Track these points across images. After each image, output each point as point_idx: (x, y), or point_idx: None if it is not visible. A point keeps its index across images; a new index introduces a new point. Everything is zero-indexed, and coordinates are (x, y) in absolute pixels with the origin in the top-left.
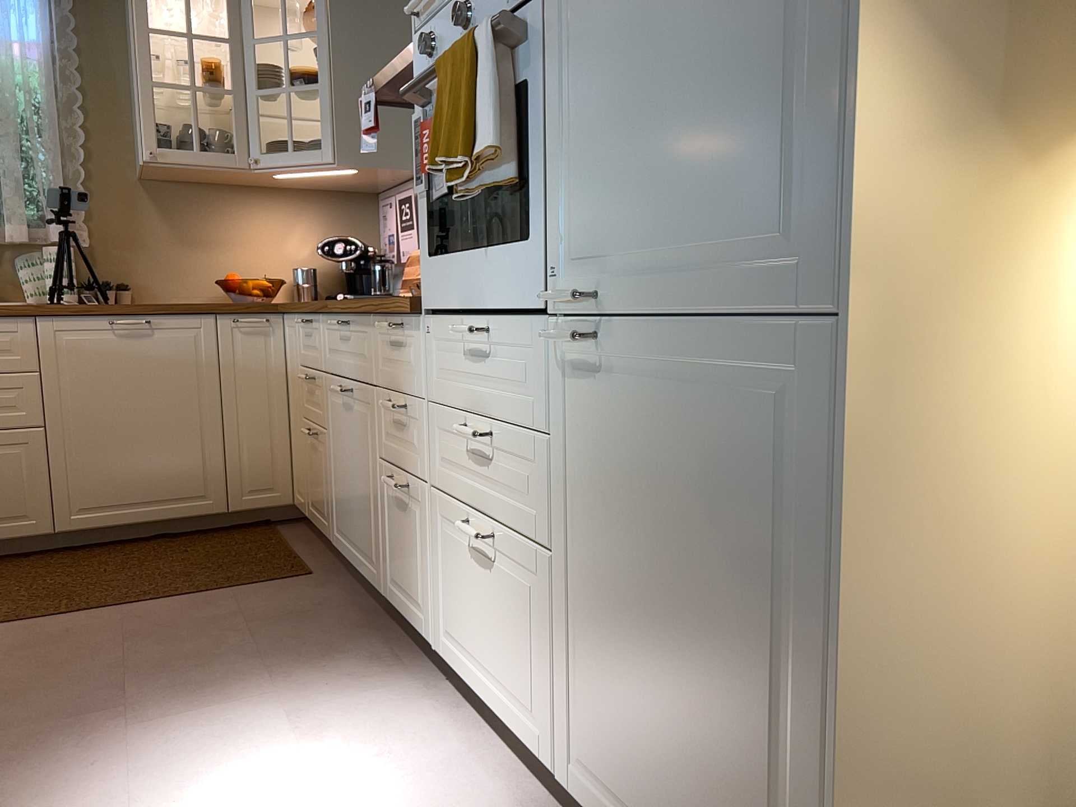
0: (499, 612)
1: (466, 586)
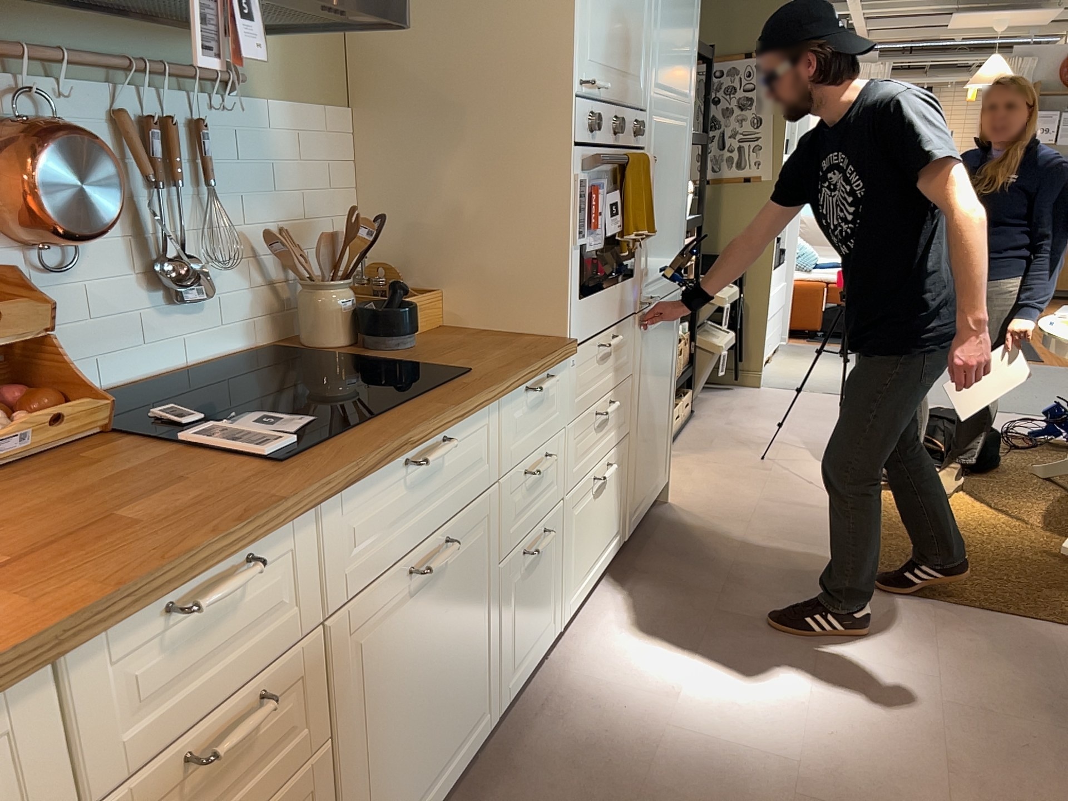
0: (606, 506)
1: (588, 527)
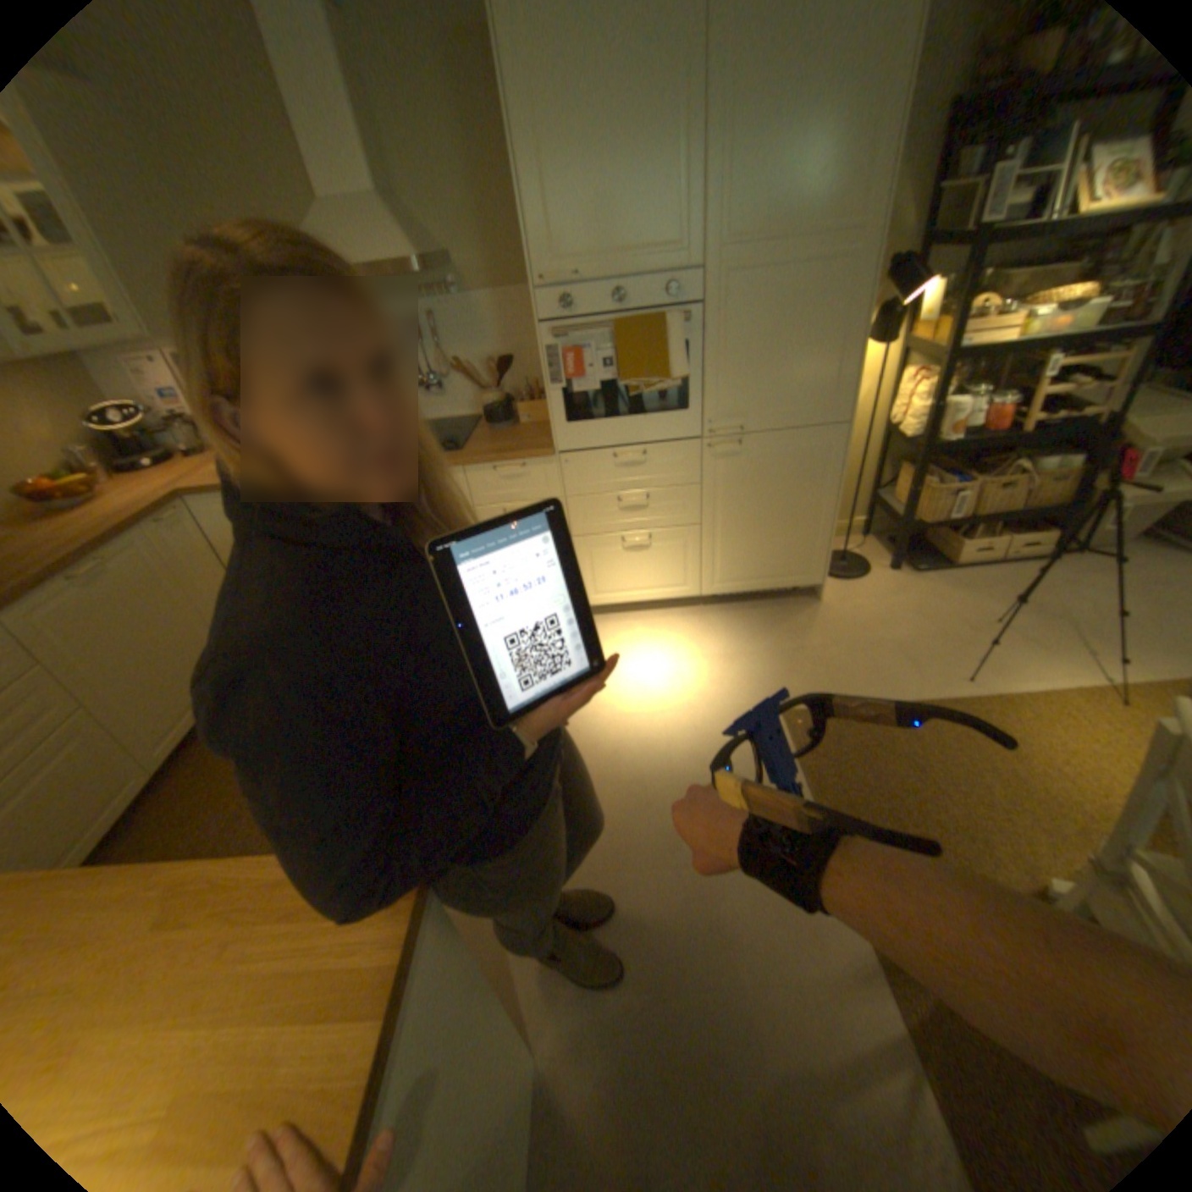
0: (648, 562)
1: (614, 565)
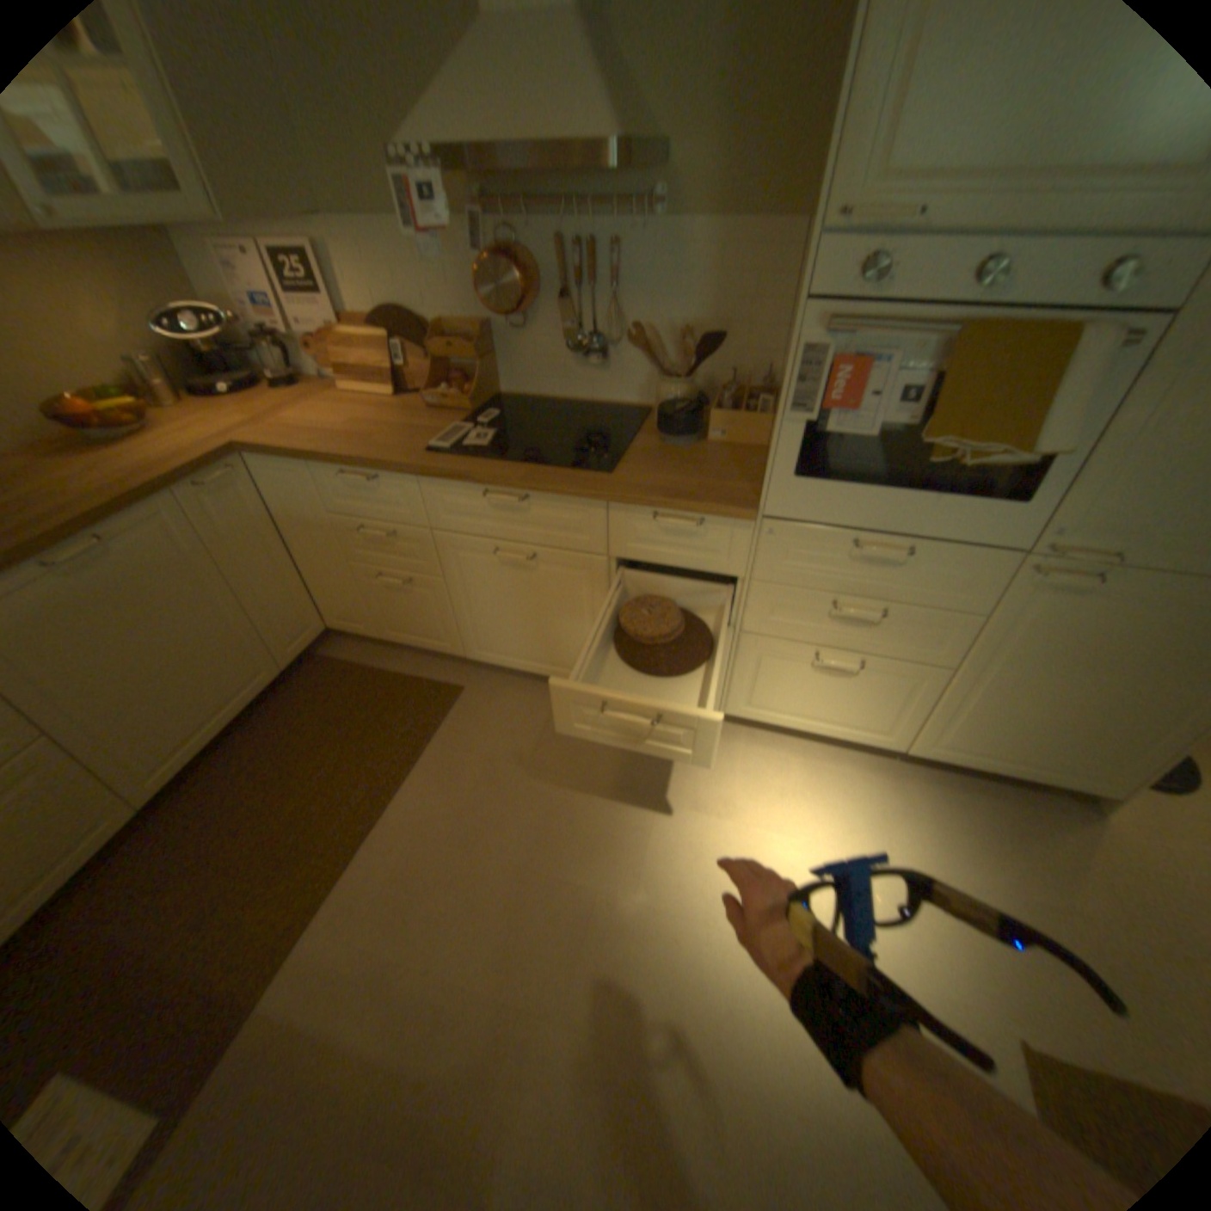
0: (848, 694)
1: (792, 683)
